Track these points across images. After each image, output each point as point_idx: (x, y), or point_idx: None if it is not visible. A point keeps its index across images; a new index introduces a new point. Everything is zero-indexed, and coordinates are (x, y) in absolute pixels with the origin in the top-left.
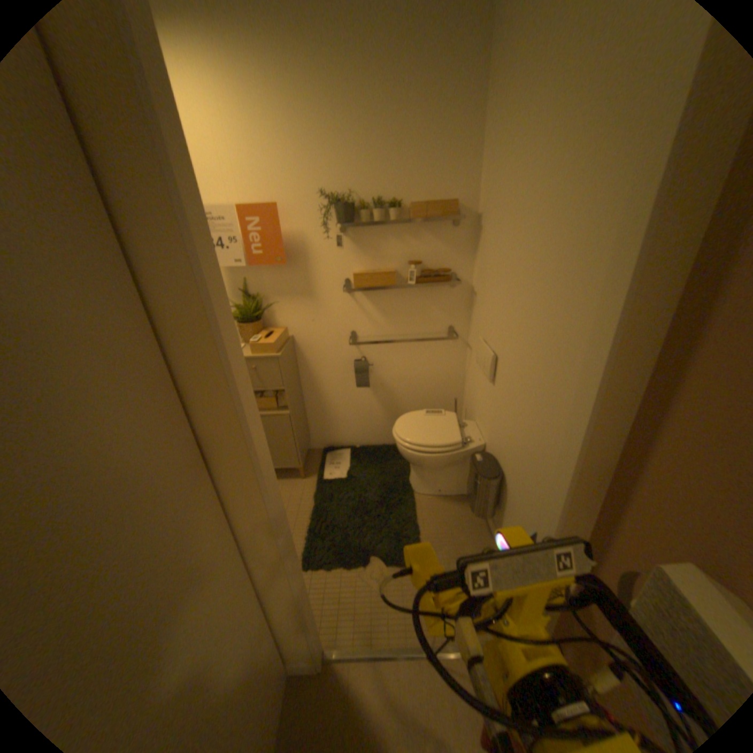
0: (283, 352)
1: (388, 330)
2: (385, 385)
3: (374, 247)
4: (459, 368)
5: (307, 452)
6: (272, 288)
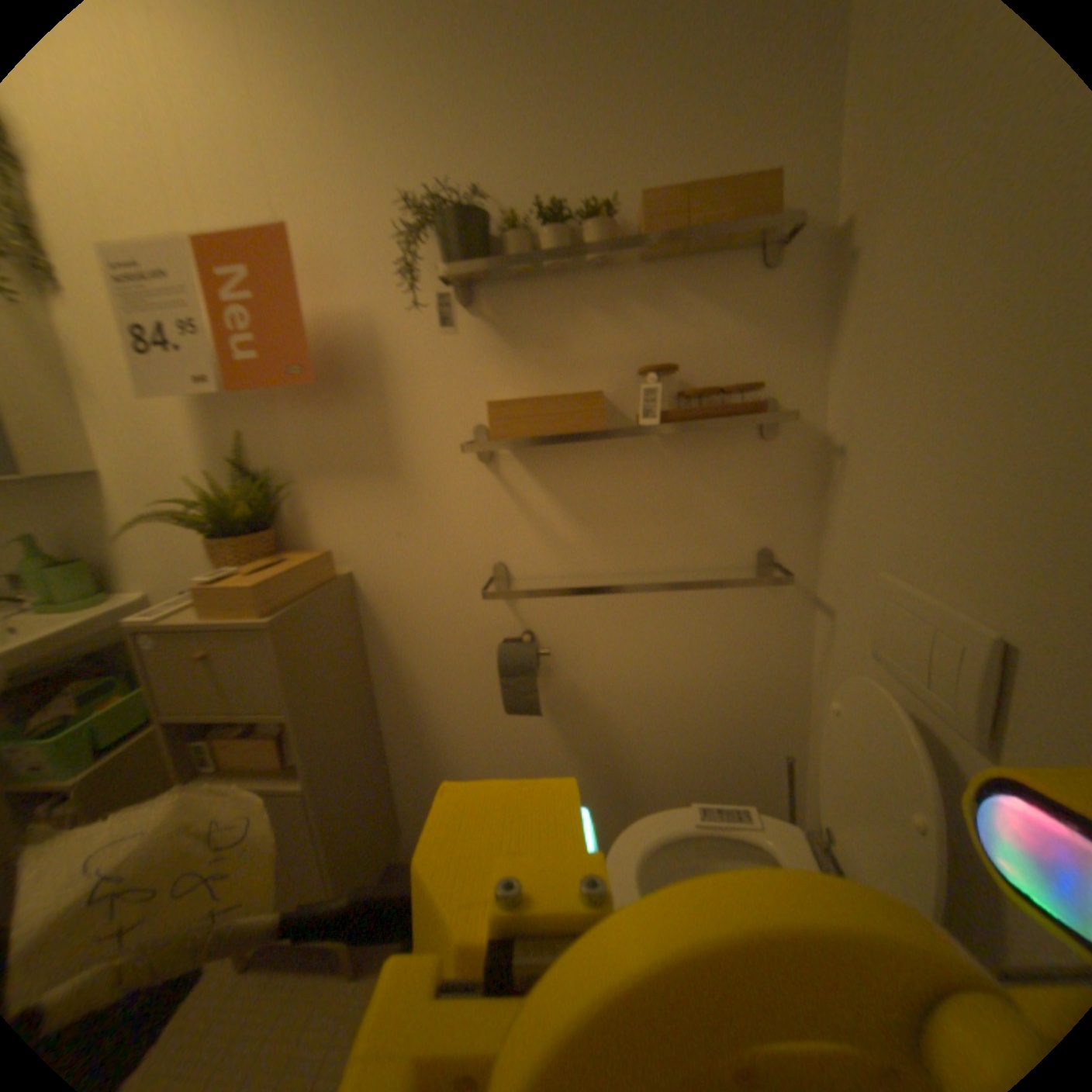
0: (286, 613)
1: (592, 555)
2: (587, 704)
3: (548, 331)
4: (796, 665)
5: (377, 883)
6: (297, 451)
